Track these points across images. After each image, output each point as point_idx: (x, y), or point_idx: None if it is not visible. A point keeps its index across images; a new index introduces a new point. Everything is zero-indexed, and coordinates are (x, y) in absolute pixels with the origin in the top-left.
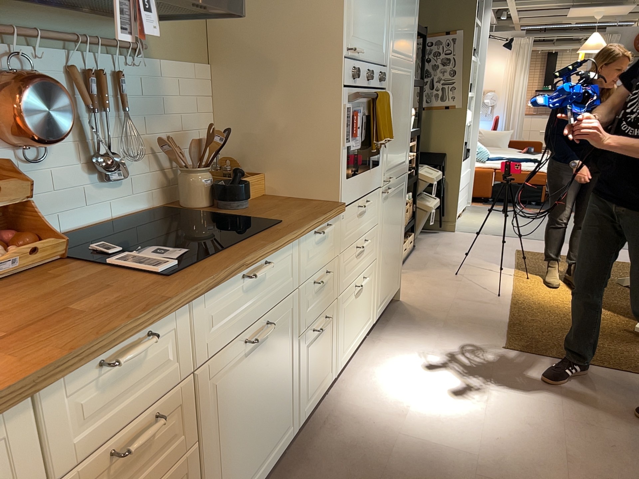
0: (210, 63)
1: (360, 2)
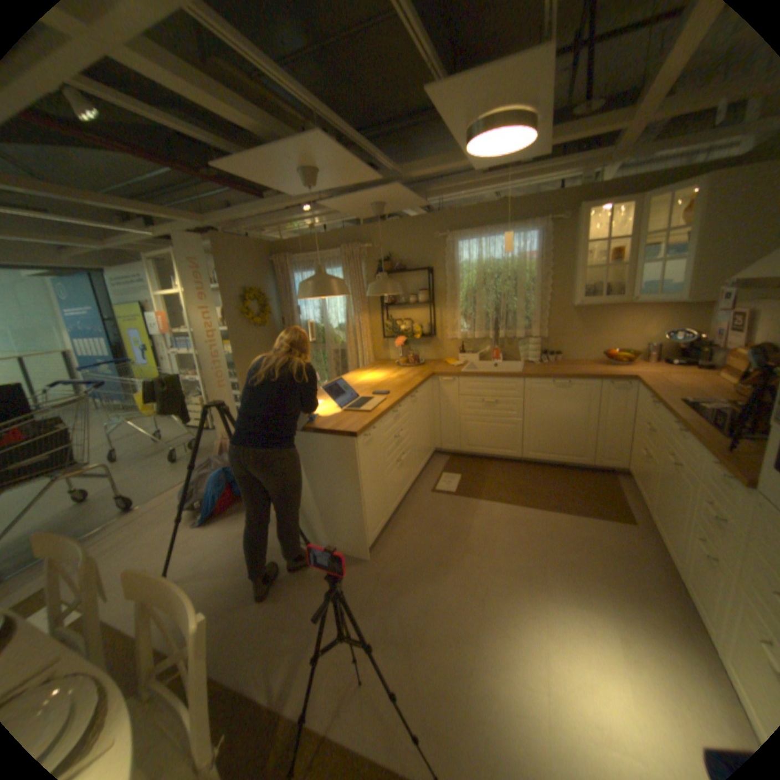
0: None
1: None
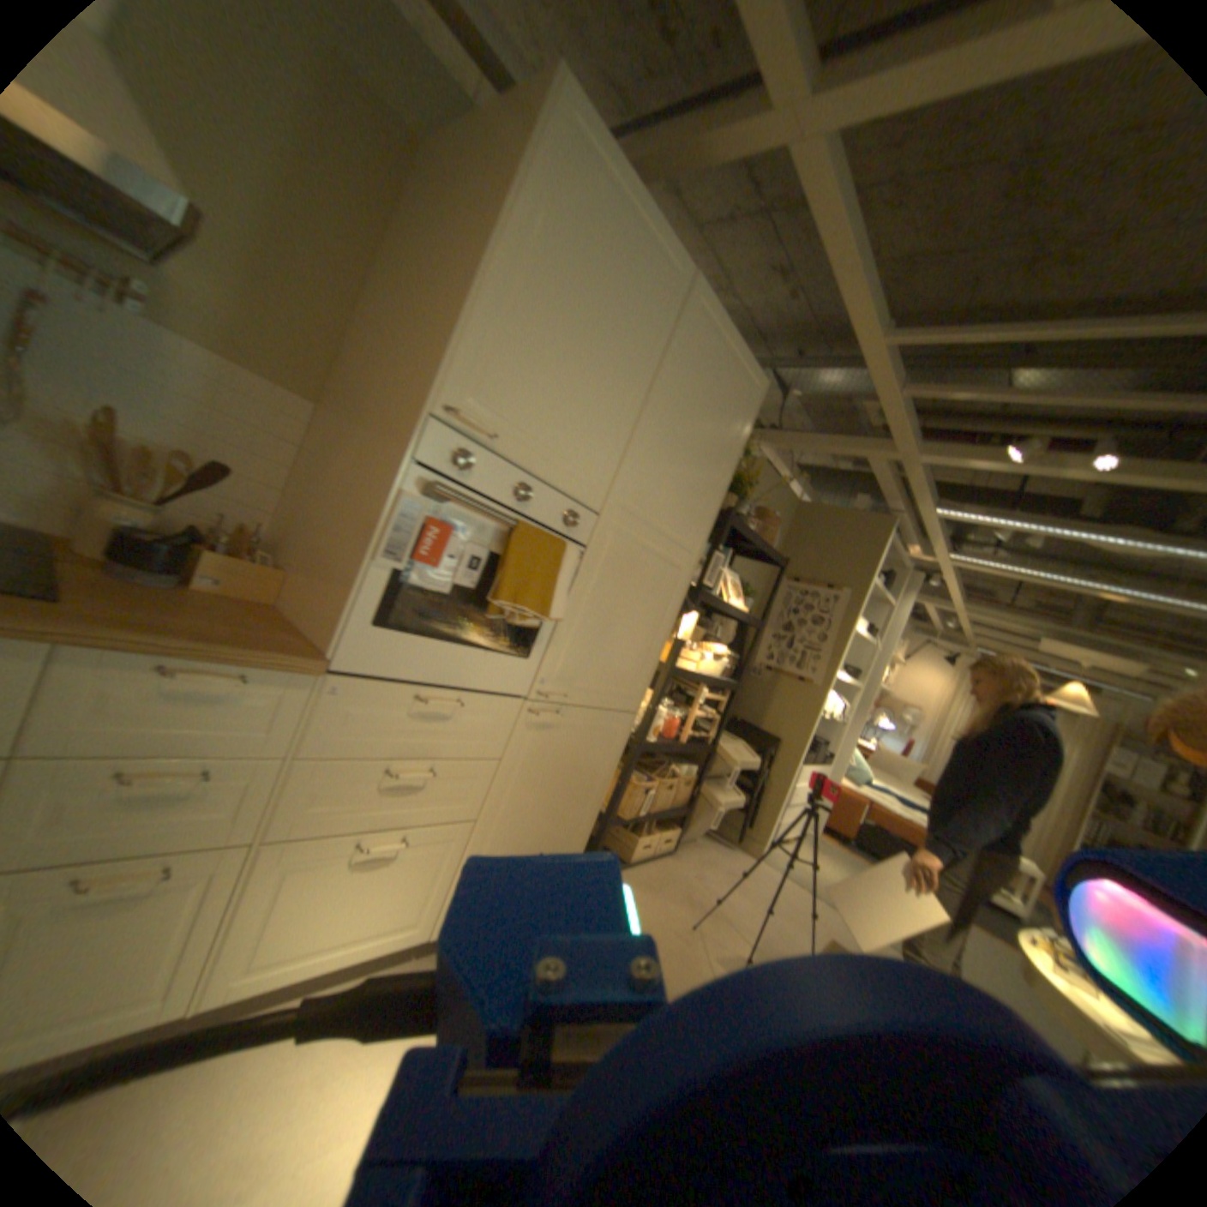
0: (317, 402)
1: (522, 358)
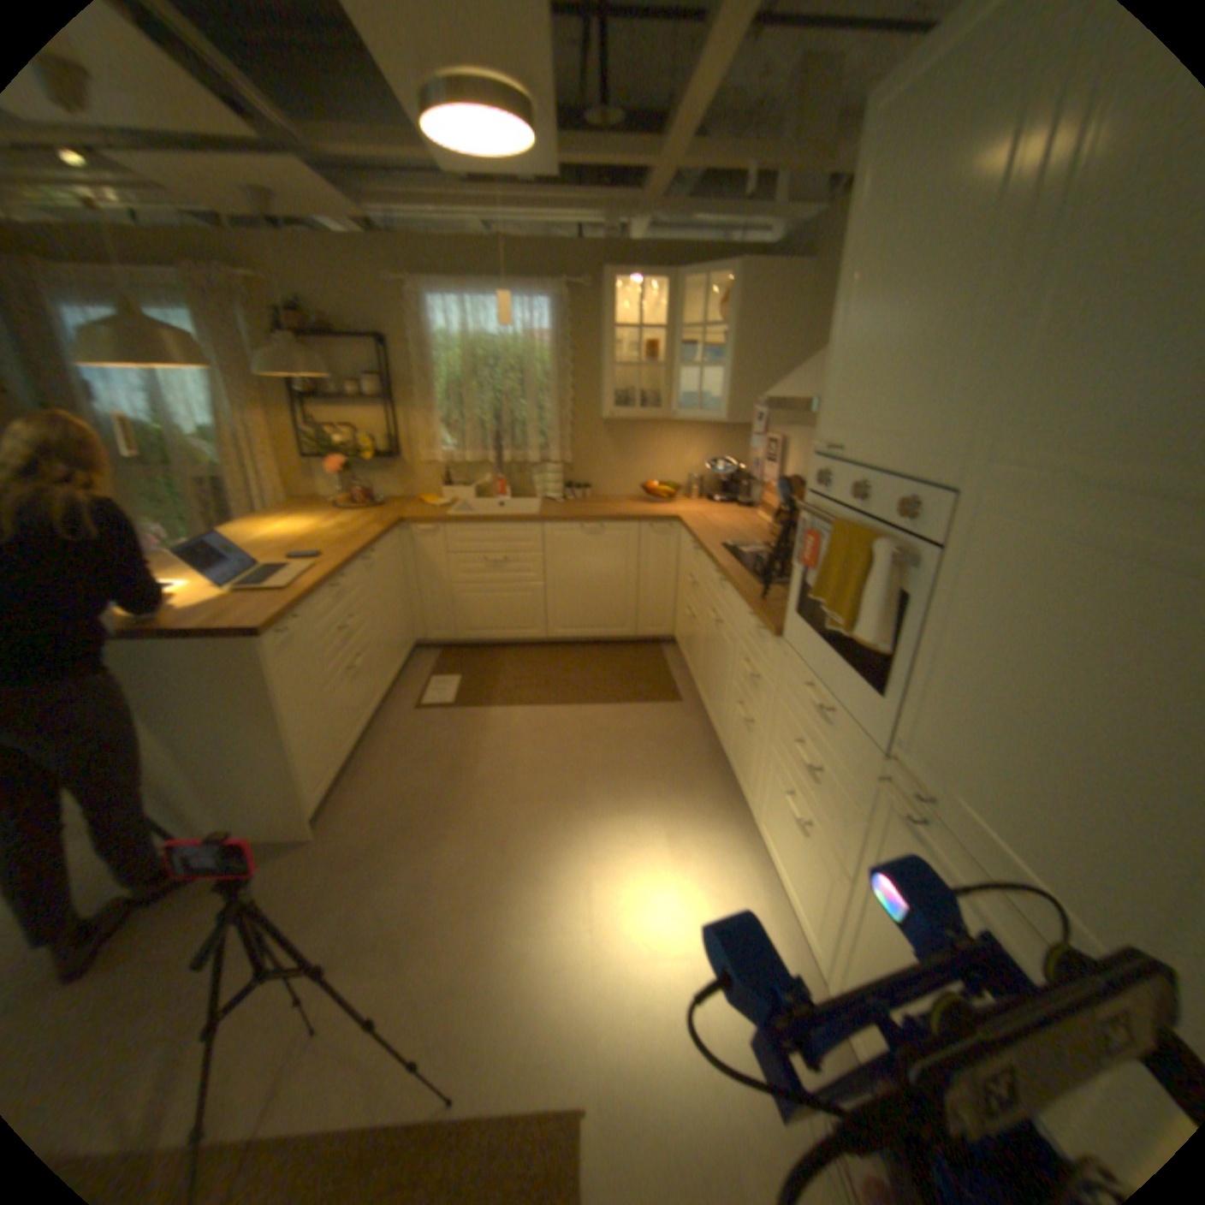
0: None
1: (855, 364)
